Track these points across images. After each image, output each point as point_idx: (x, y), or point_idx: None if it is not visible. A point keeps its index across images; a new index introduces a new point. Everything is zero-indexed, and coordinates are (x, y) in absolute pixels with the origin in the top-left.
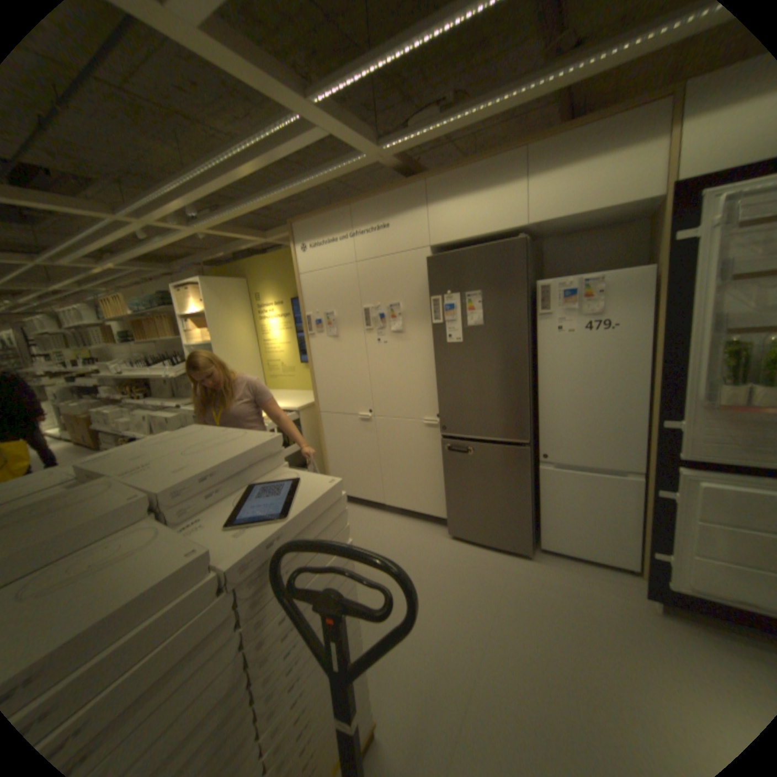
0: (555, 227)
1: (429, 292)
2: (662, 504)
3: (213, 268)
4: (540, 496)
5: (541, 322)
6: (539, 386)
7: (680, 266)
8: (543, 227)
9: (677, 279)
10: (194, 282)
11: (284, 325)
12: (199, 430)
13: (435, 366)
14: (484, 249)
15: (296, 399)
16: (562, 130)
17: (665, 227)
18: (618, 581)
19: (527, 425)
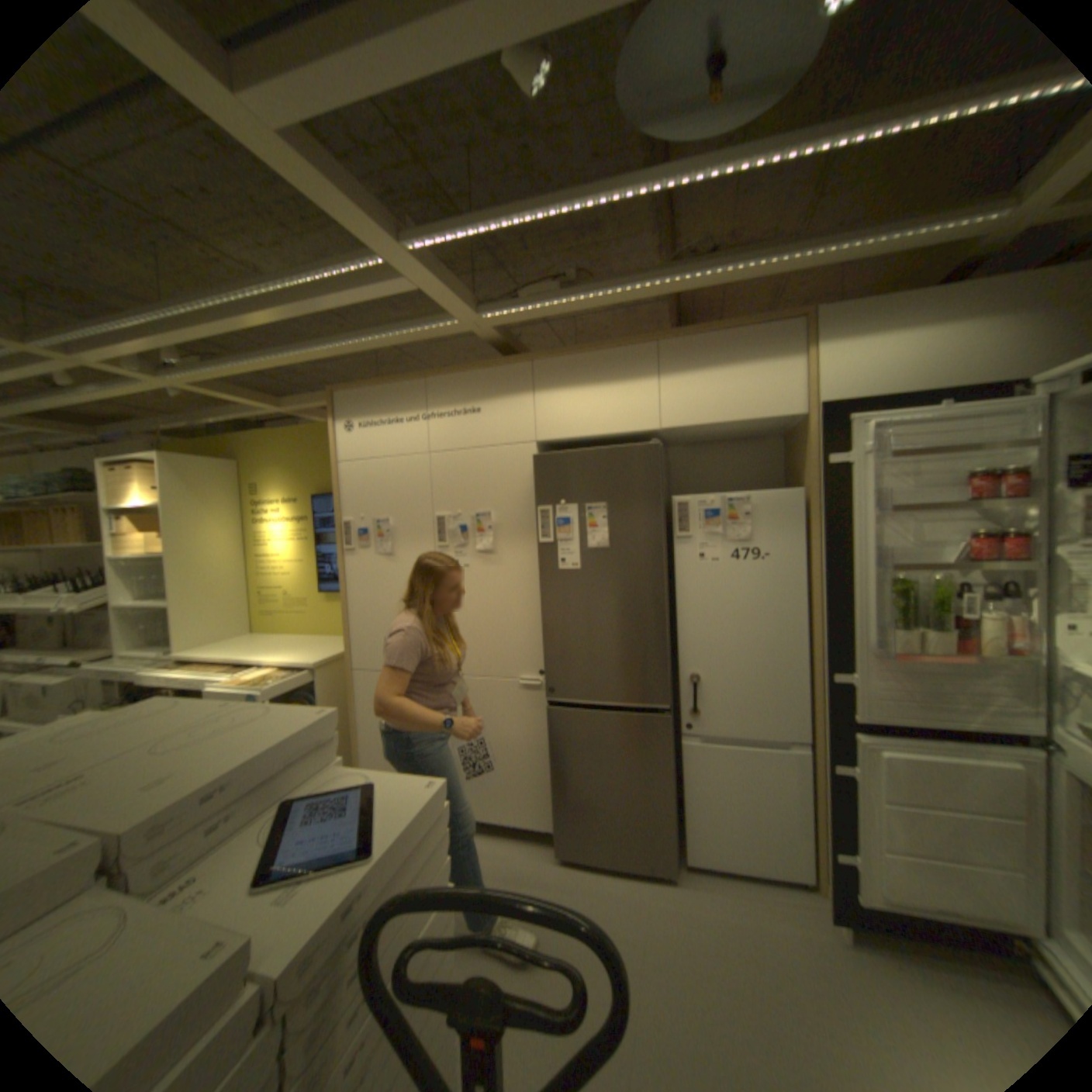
0: (688, 435)
1: (535, 501)
2: (840, 785)
3: (182, 440)
4: (684, 785)
5: (679, 547)
6: (678, 630)
7: (836, 493)
8: (676, 433)
9: (831, 506)
10: (148, 458)
11: (296, 533)
12: (166, 705)
13: (539, 600)
14: (610, 452)
15: (310, 649)
16: (697, 332)
17: (809, 448)
18: (791, 903)
19: (667, 683)
